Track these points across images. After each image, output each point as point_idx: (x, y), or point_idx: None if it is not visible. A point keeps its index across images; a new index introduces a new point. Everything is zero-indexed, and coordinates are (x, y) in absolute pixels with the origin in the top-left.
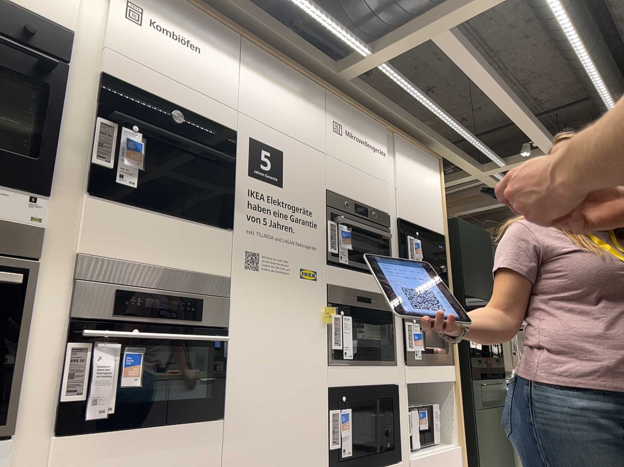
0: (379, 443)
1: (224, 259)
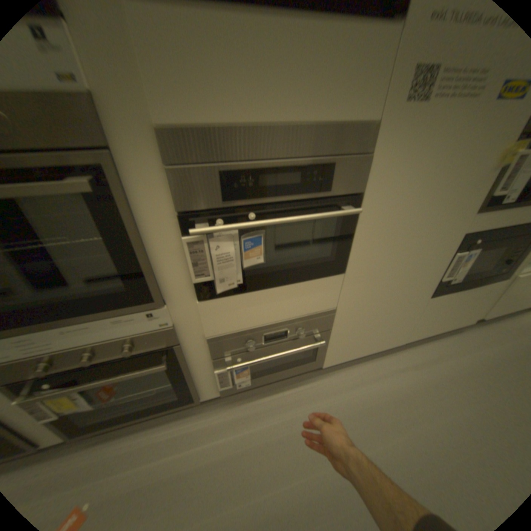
0: (494, 270)
1: (378, 89)
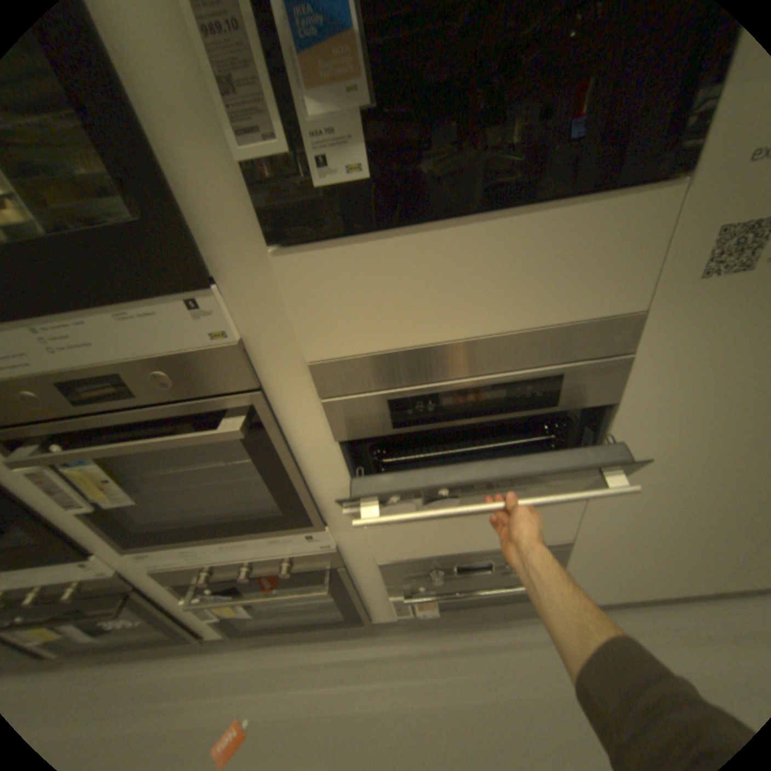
0: None
1: (641, 273)
